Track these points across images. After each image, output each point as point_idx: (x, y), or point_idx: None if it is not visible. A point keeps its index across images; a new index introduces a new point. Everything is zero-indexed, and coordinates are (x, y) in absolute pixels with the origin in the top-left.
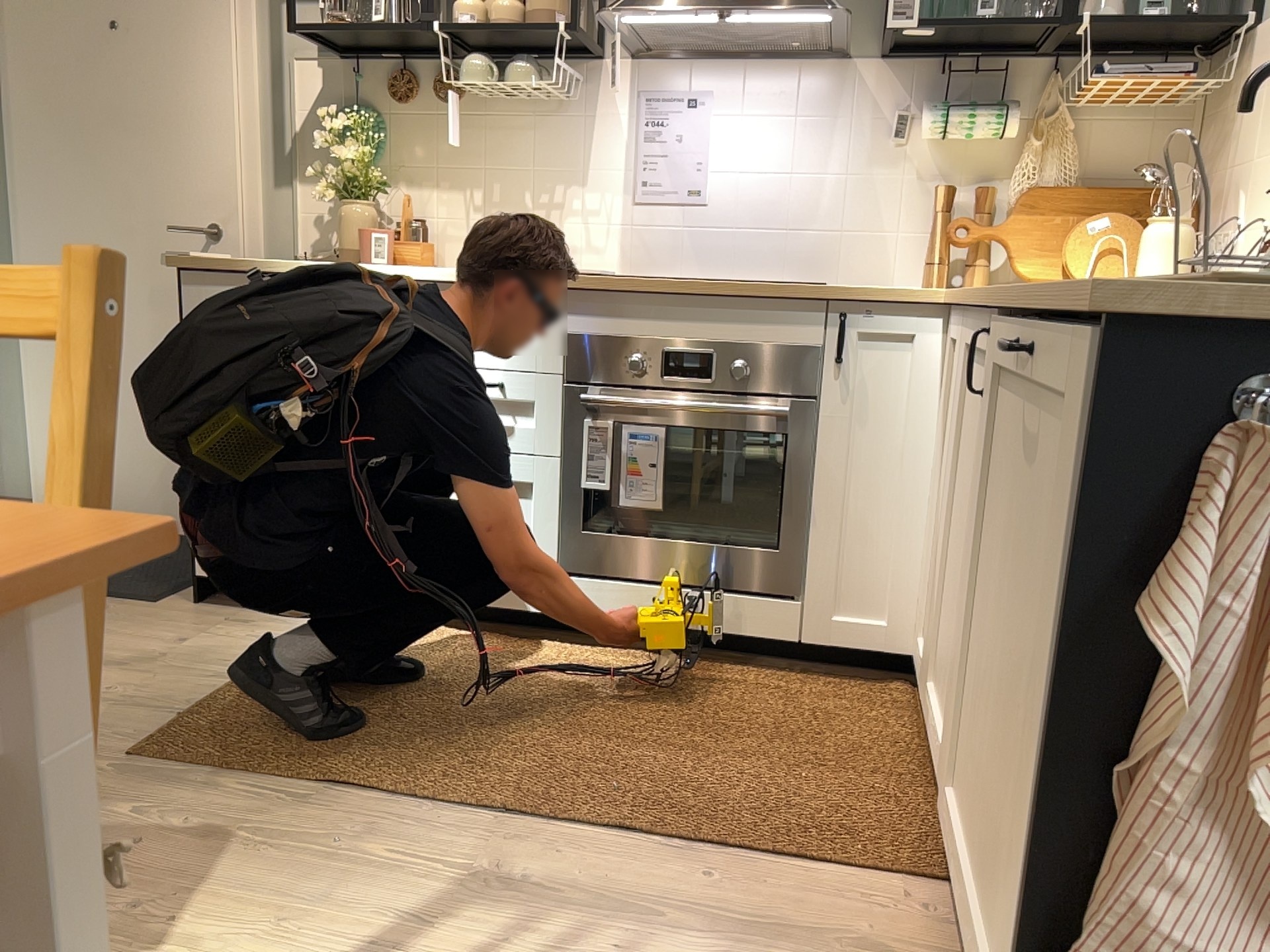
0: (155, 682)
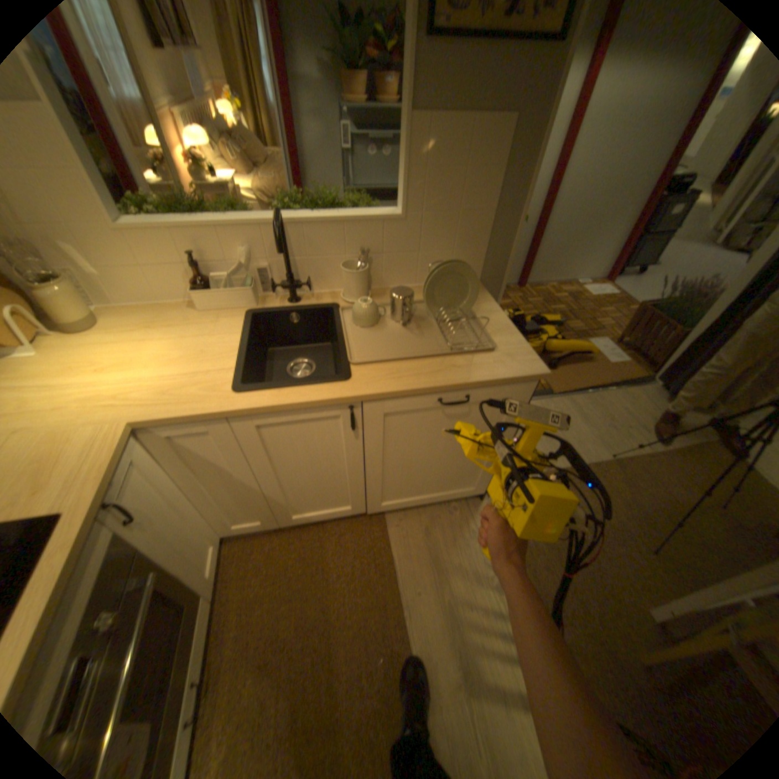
0: None
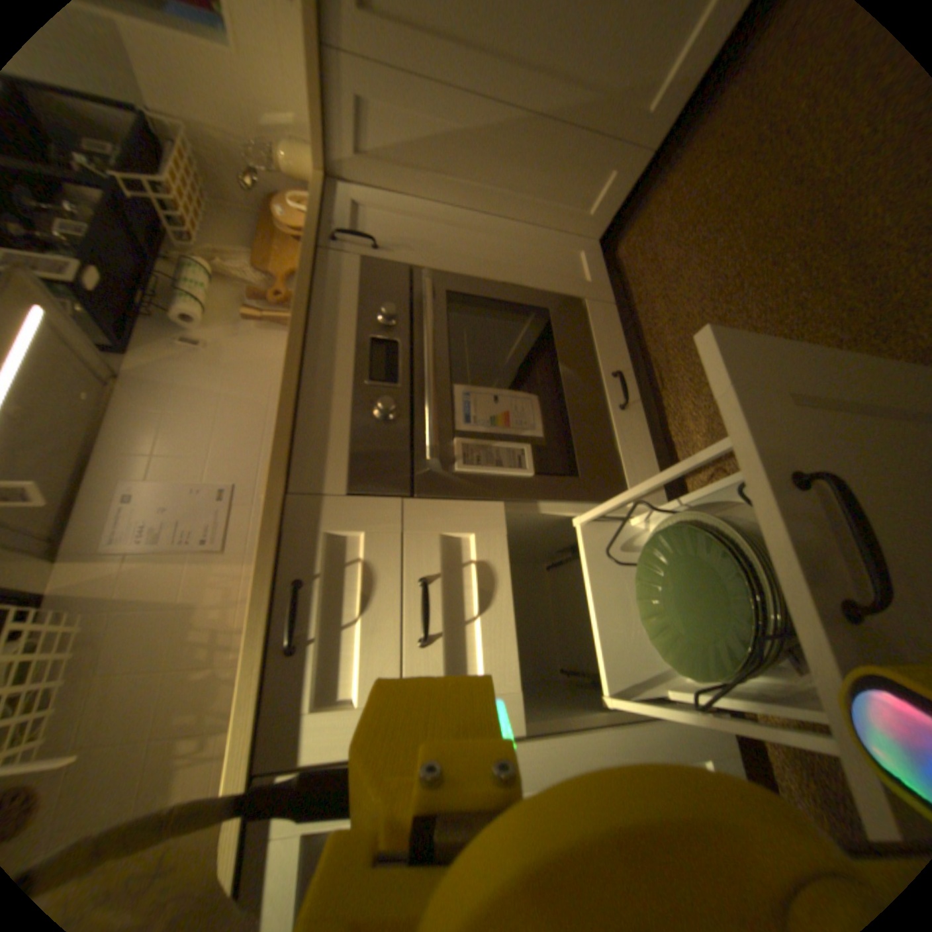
0: None
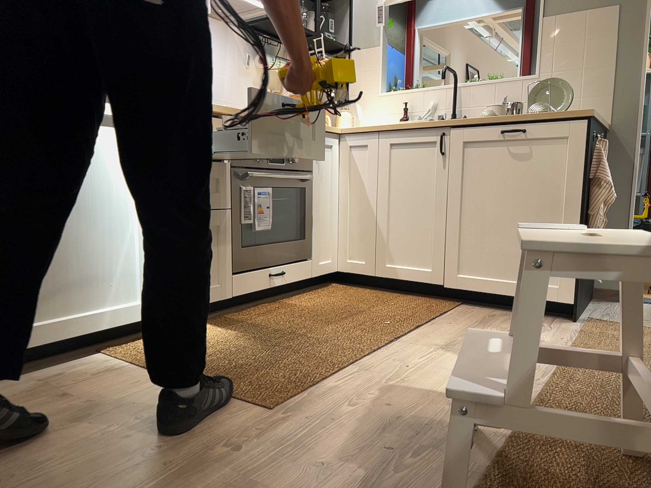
0: (149, 402)
